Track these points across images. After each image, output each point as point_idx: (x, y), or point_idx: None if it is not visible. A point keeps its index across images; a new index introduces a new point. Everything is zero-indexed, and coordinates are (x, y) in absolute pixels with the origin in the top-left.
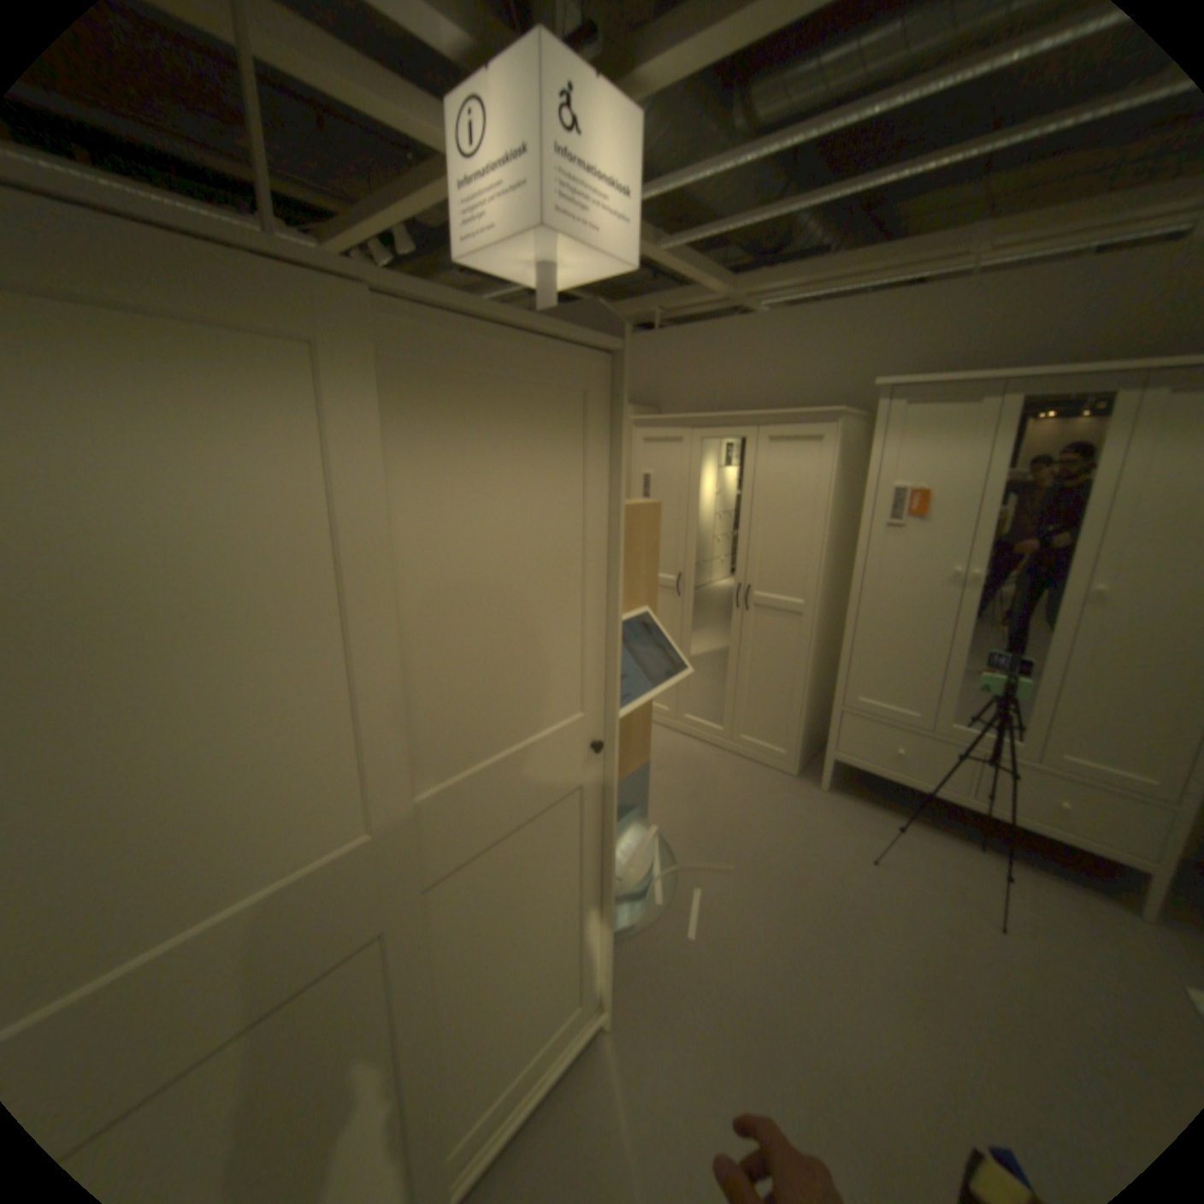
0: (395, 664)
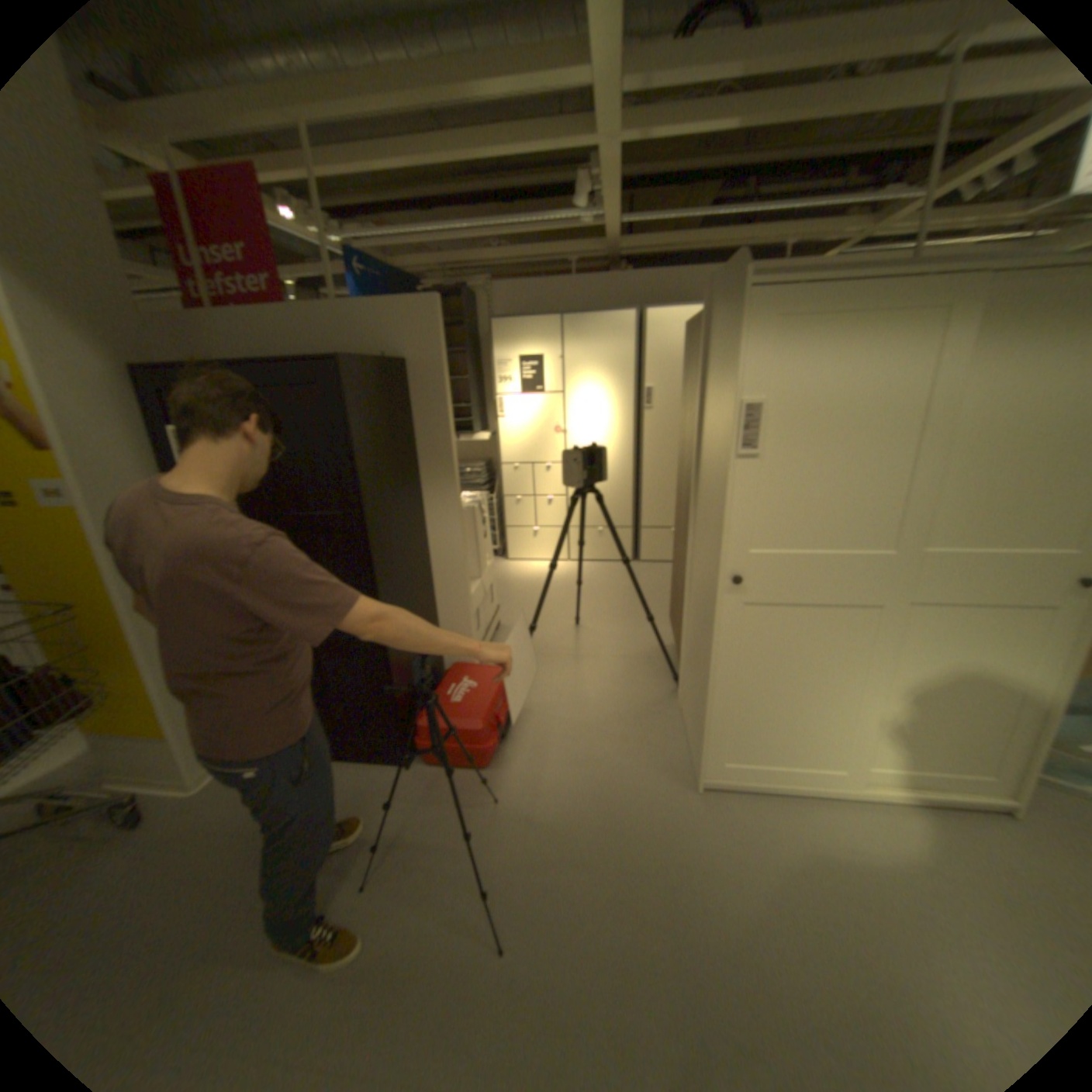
0: (940, 470)
